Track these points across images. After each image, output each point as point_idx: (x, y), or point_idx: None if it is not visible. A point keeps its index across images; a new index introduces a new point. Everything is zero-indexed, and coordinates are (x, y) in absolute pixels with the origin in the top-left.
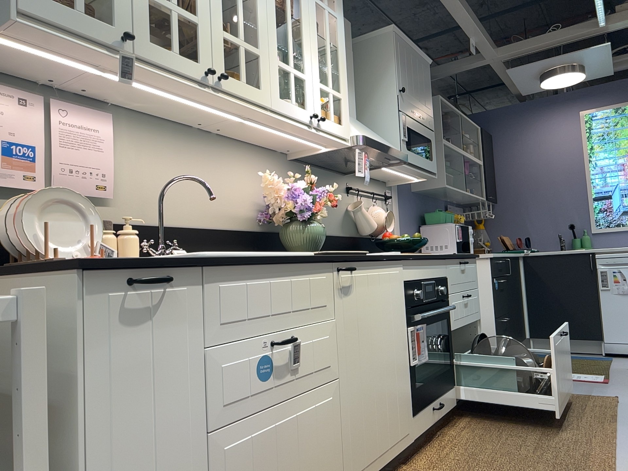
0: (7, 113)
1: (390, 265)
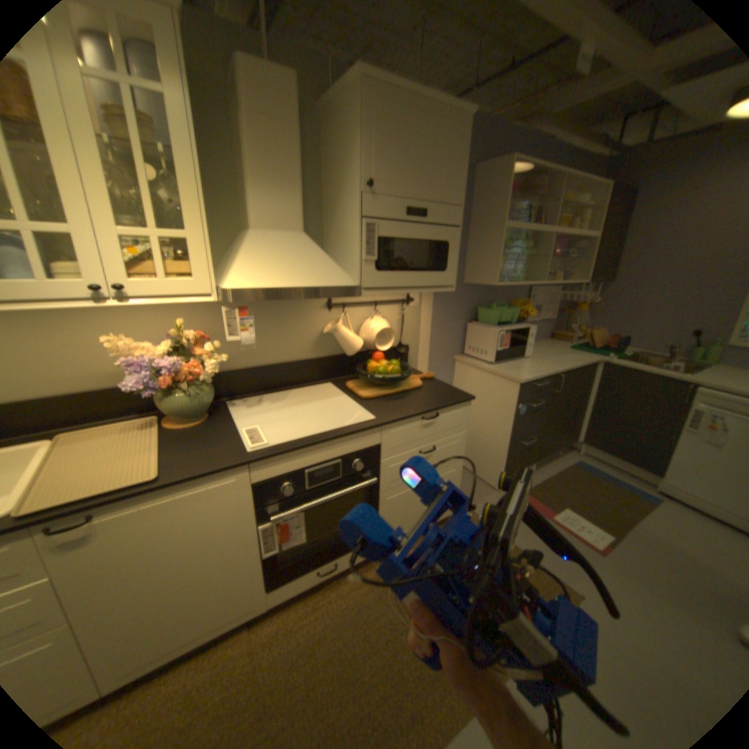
0: None
1: (208, 480)
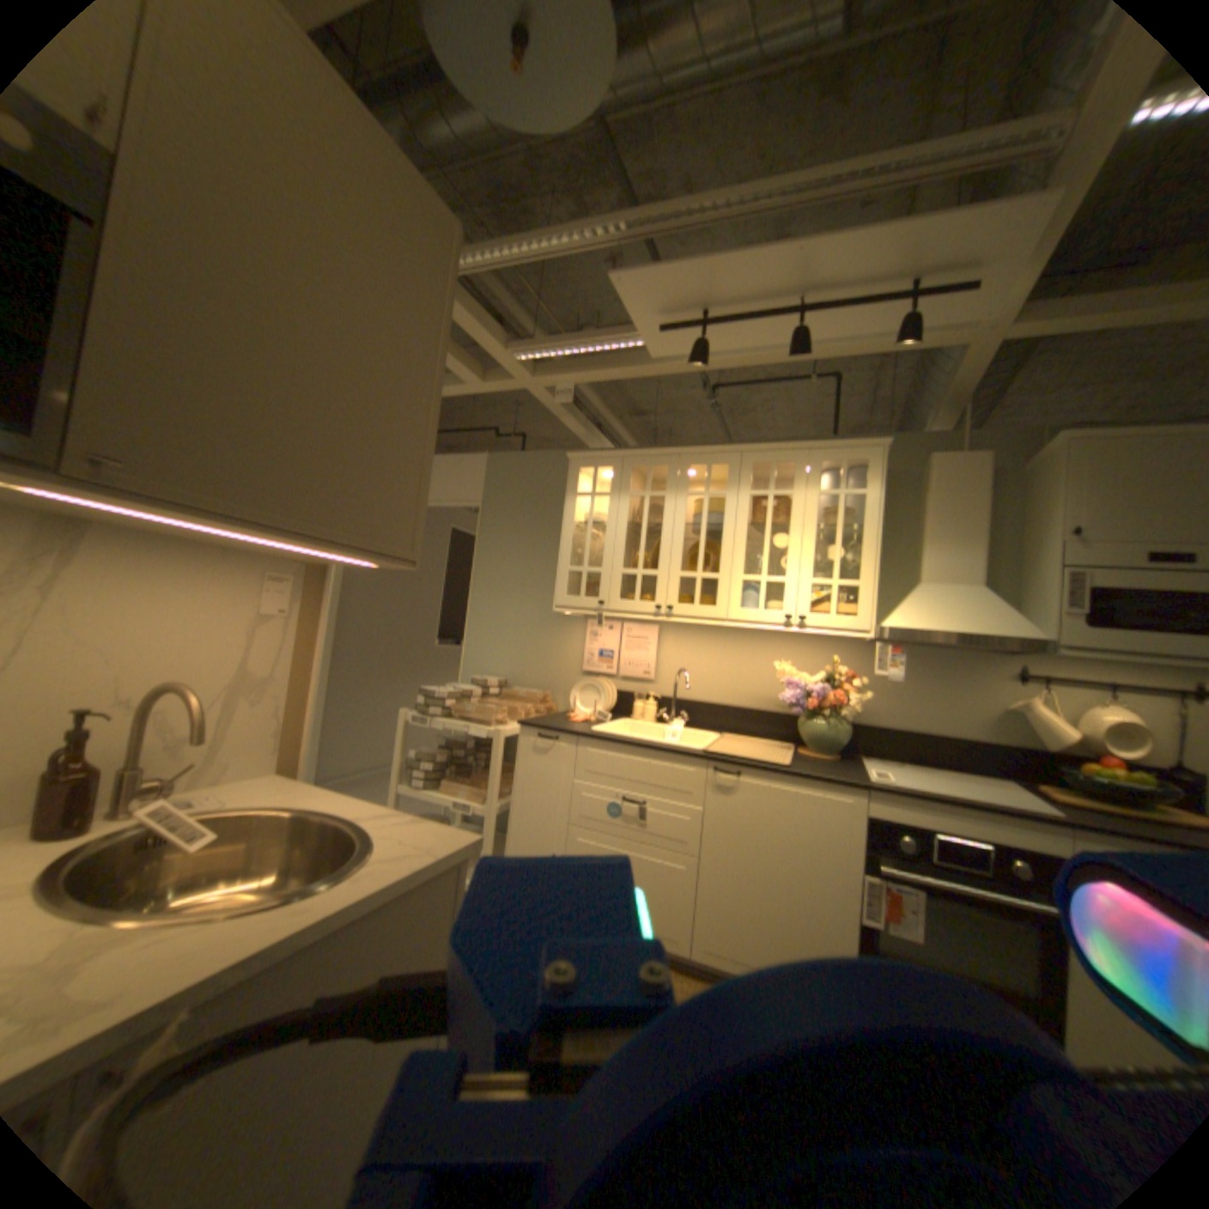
0: (602, 634)
1: (827, 788)
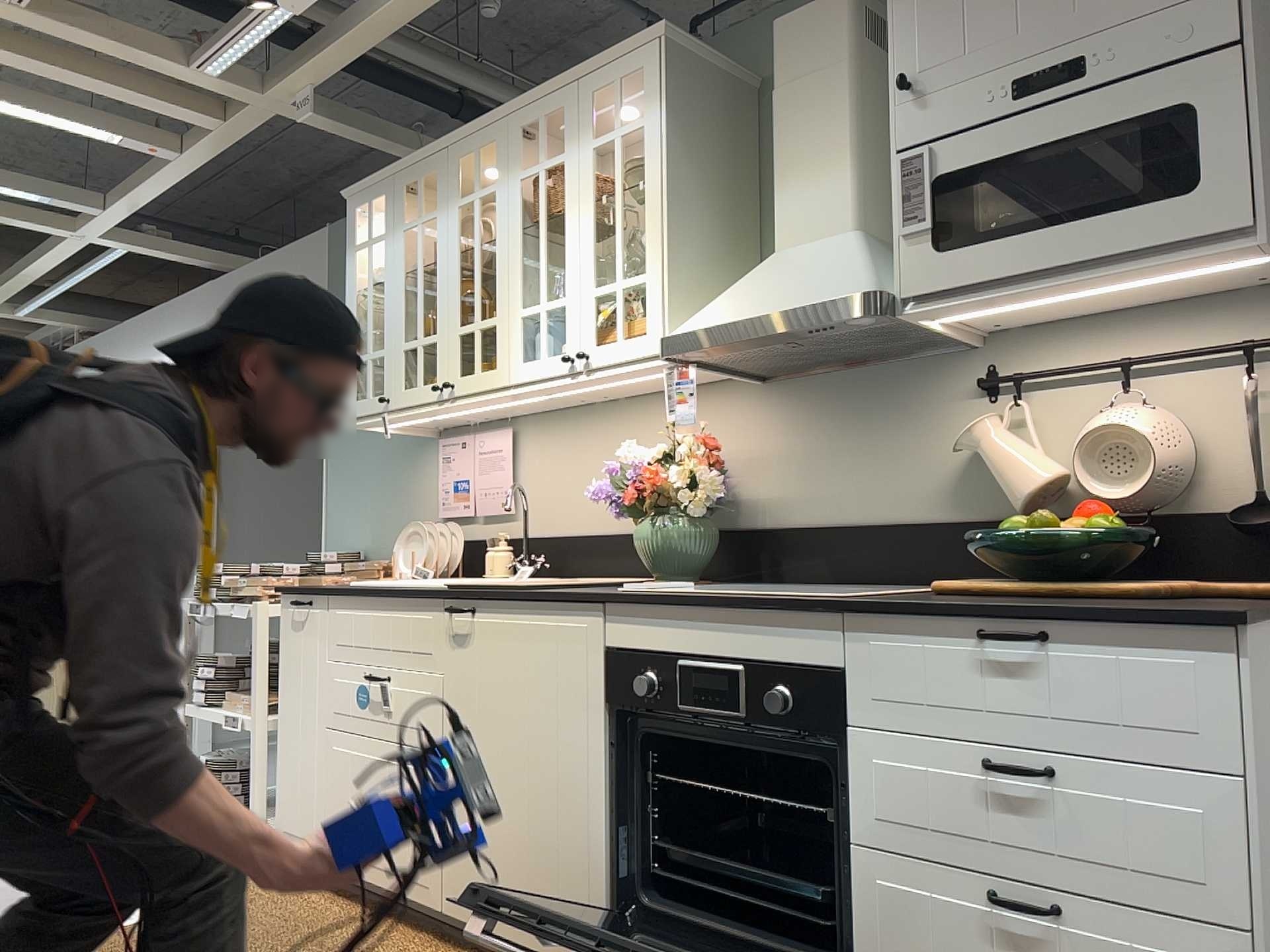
0: (454, 457)
1: (559, 612)
